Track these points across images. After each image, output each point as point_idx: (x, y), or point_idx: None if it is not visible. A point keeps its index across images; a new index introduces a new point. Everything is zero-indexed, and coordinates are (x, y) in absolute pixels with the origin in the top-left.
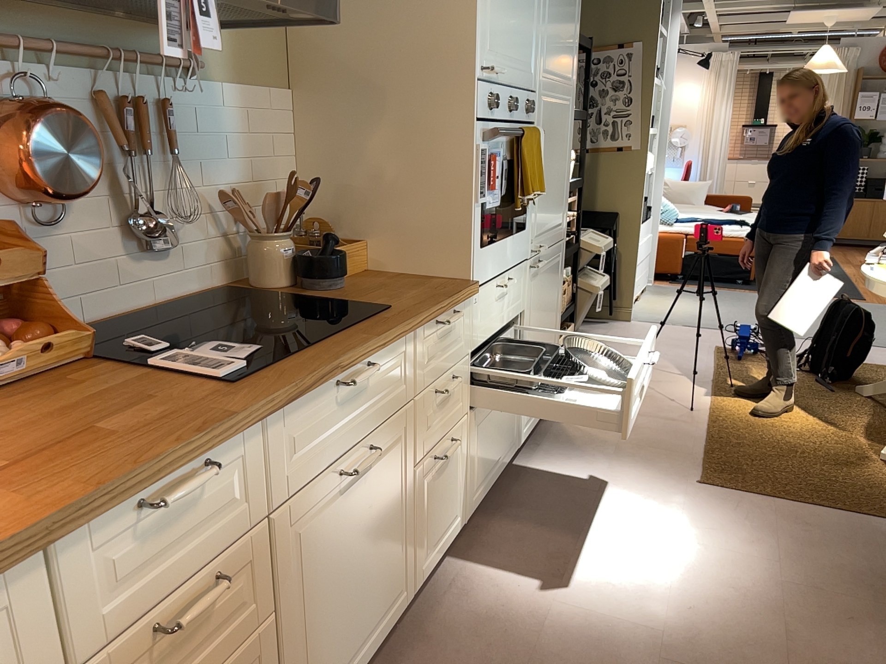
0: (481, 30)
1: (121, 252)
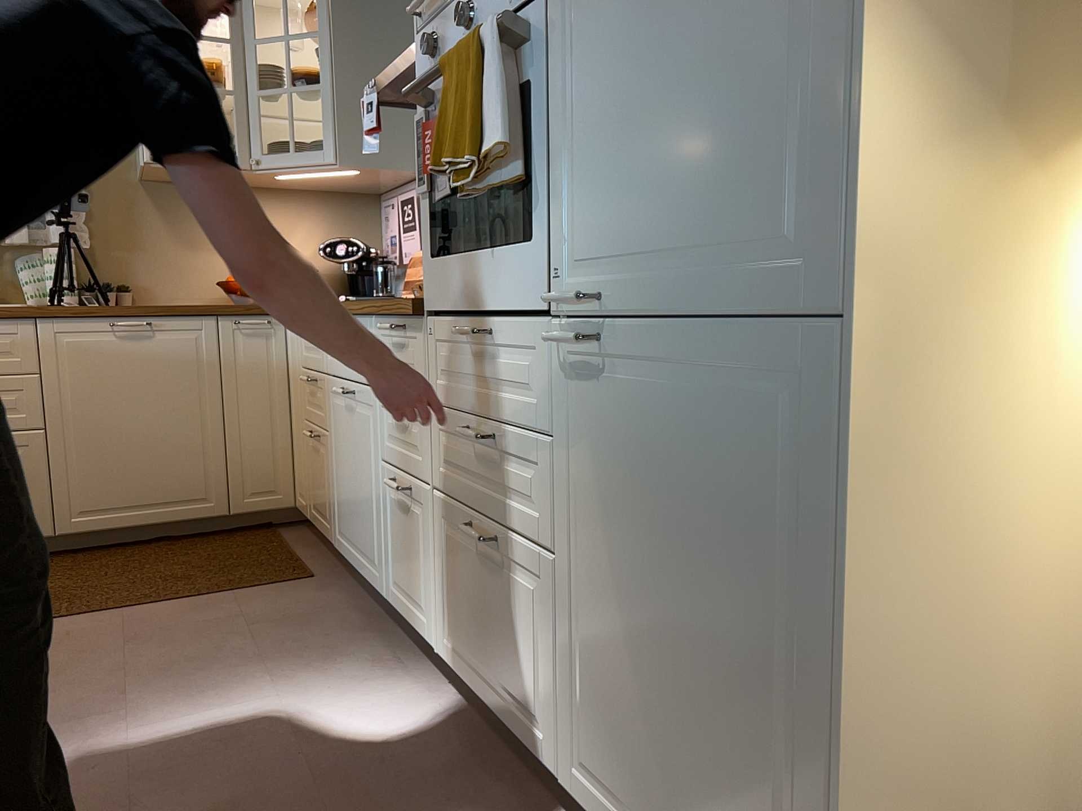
0: None
1: None
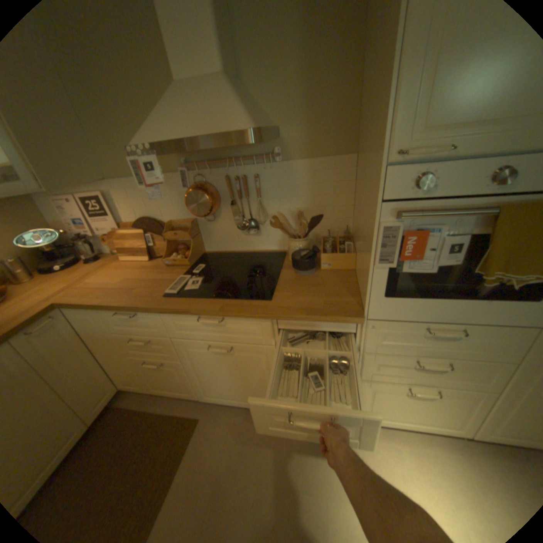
0: (396, 109)
1: (240, 231)
